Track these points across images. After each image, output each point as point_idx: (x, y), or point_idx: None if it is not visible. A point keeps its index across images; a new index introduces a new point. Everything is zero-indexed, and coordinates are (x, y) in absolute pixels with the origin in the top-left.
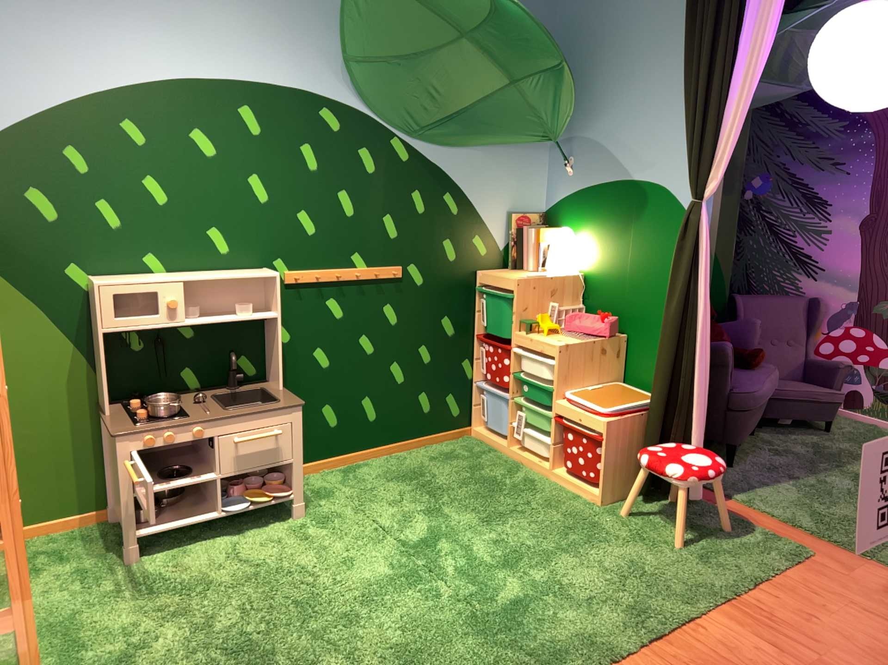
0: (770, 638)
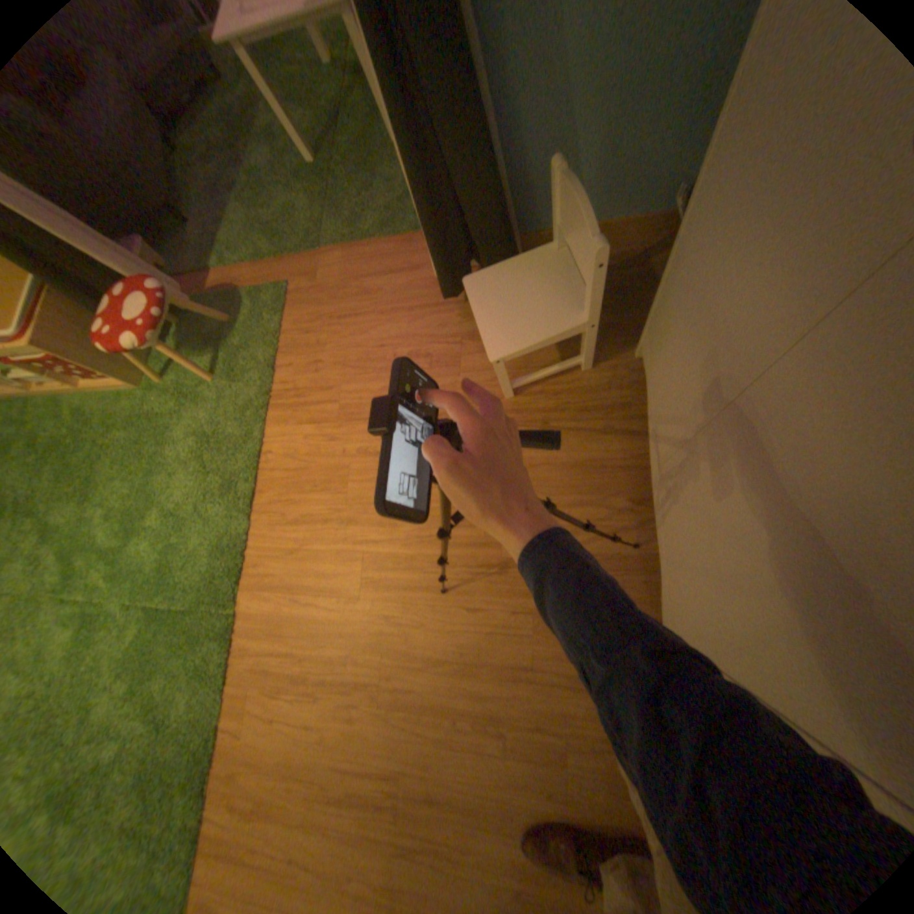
0: (305, 418)
